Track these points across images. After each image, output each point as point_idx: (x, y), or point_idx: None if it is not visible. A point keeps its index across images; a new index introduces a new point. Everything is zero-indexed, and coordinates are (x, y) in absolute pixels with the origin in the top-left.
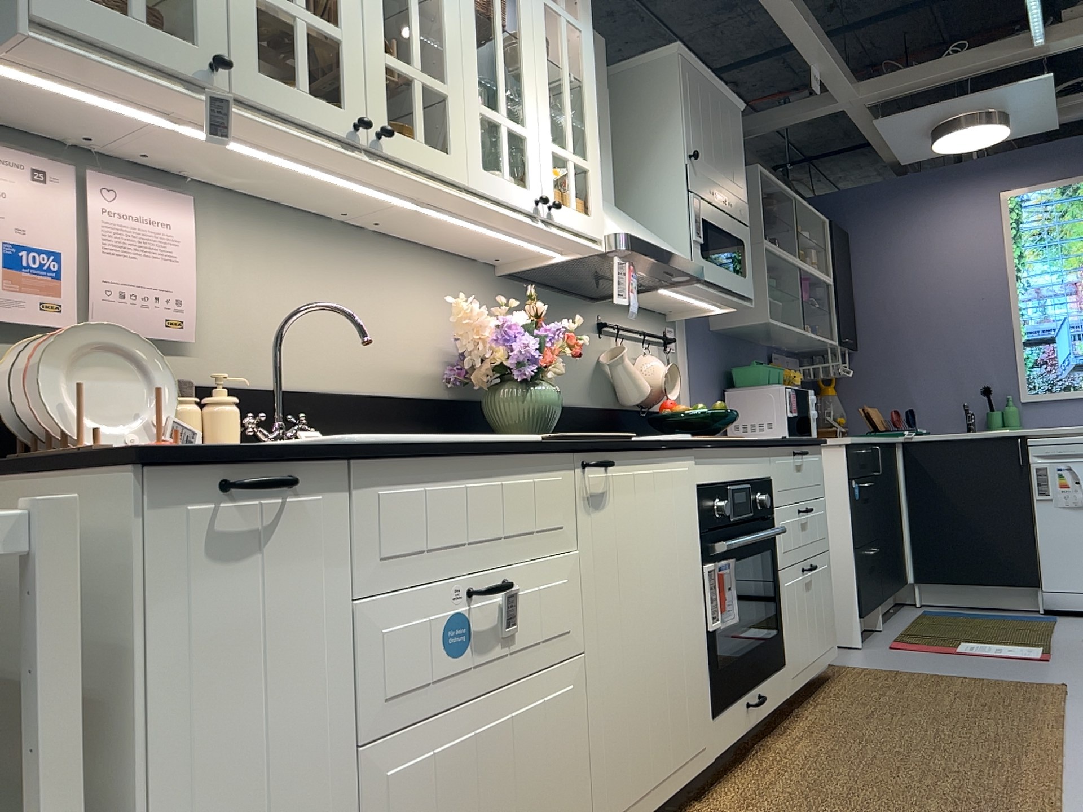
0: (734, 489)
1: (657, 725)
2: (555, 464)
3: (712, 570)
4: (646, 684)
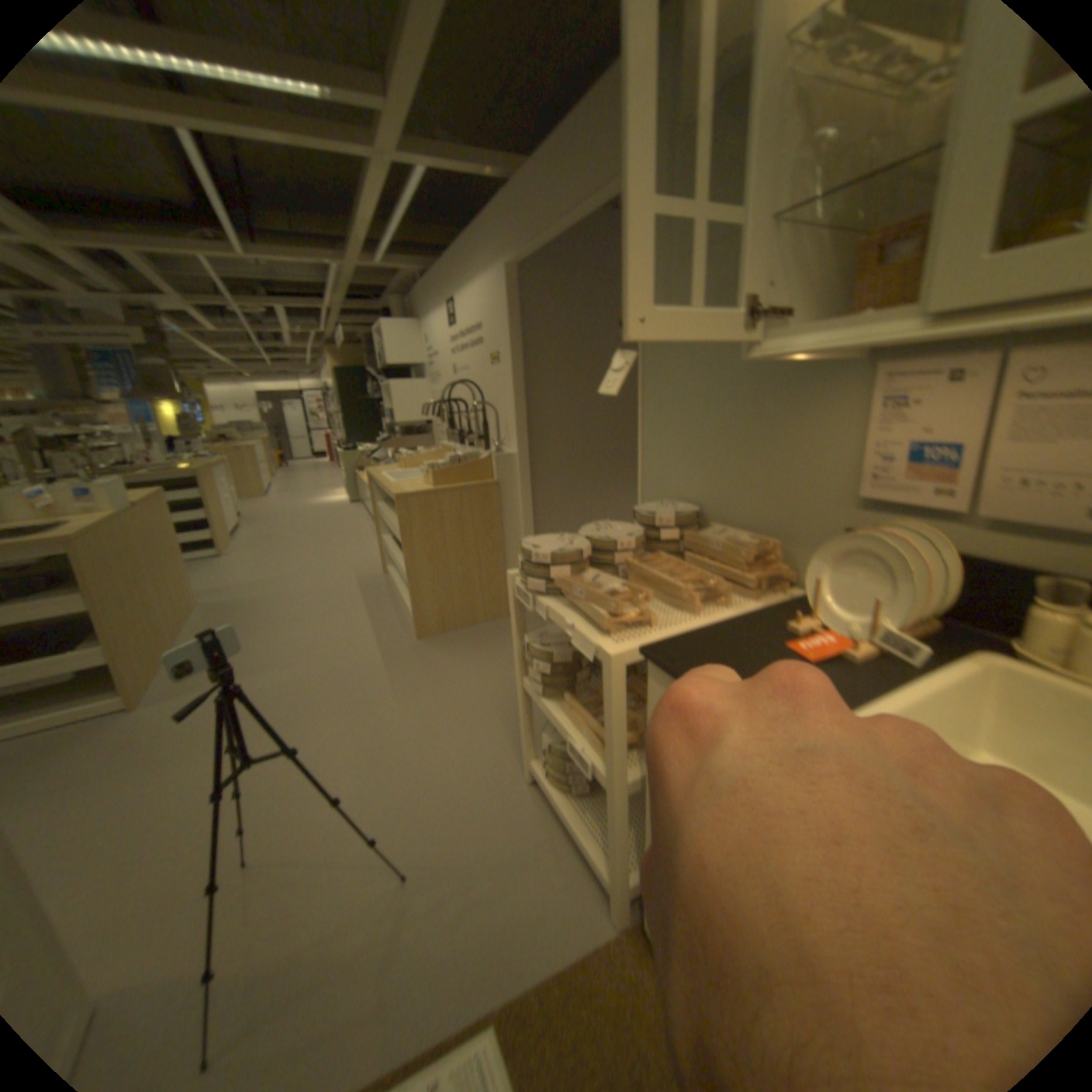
0: None
1: None
2: None
3: None
4: None
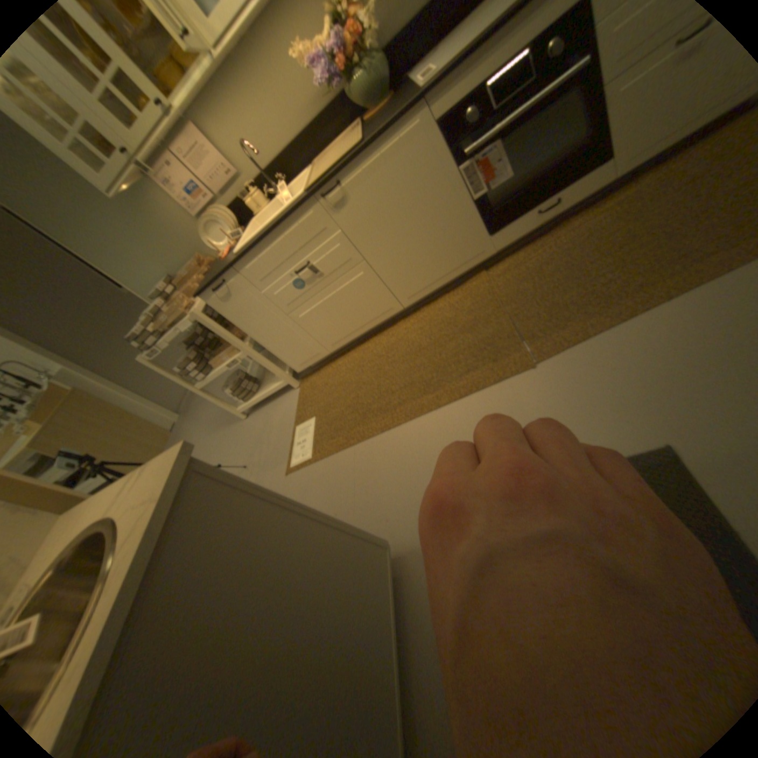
0: (495, 79)
1: (431, 260)
2: (307, 208)
3: (468, 165)
4: (416, 250)
